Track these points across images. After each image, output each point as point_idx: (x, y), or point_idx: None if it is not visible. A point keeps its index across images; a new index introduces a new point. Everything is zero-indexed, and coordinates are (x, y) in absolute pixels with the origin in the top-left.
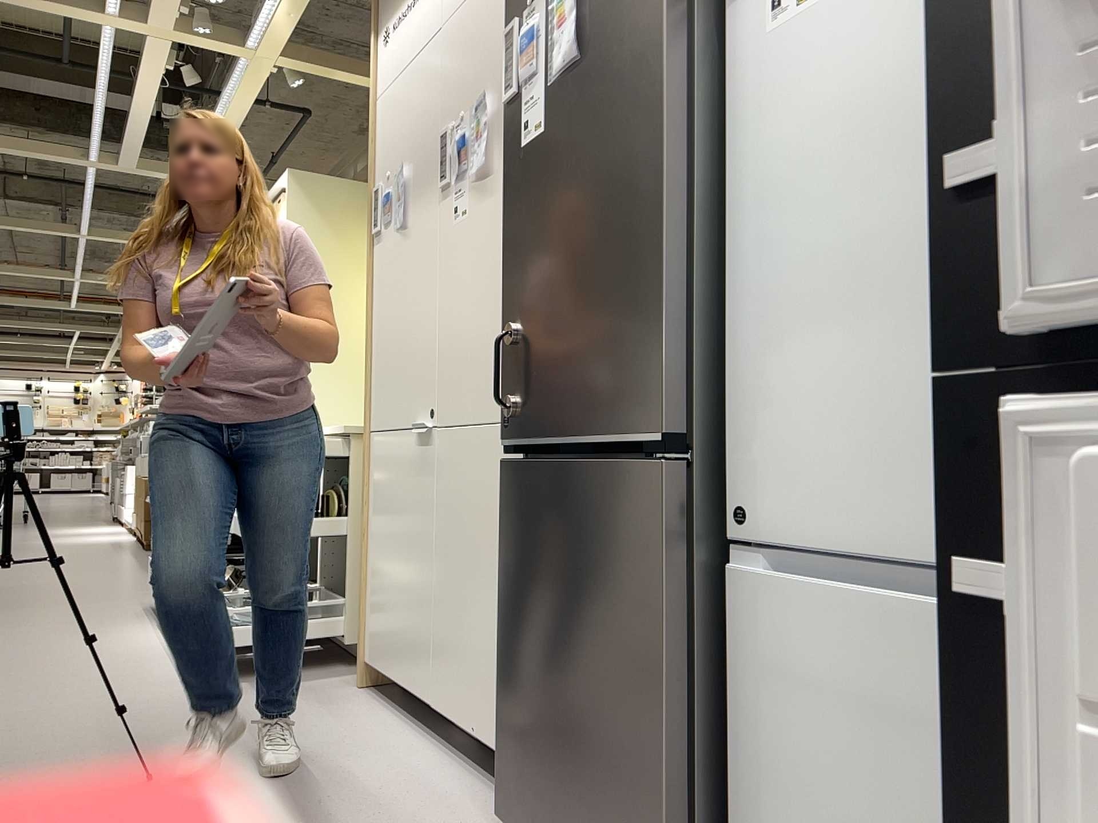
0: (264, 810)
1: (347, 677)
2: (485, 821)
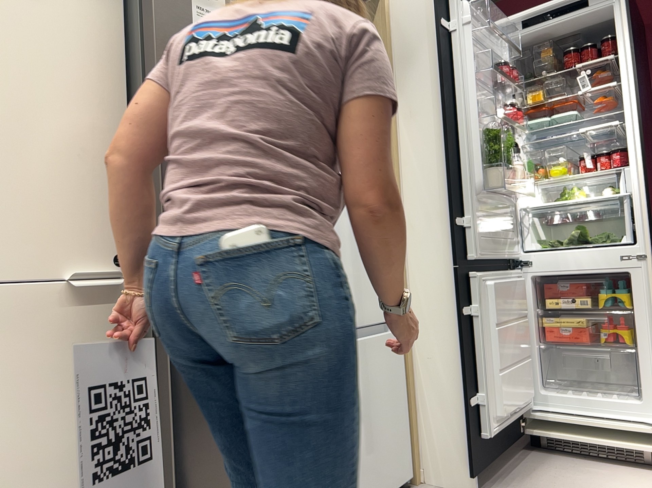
0: None
1: None
2: None
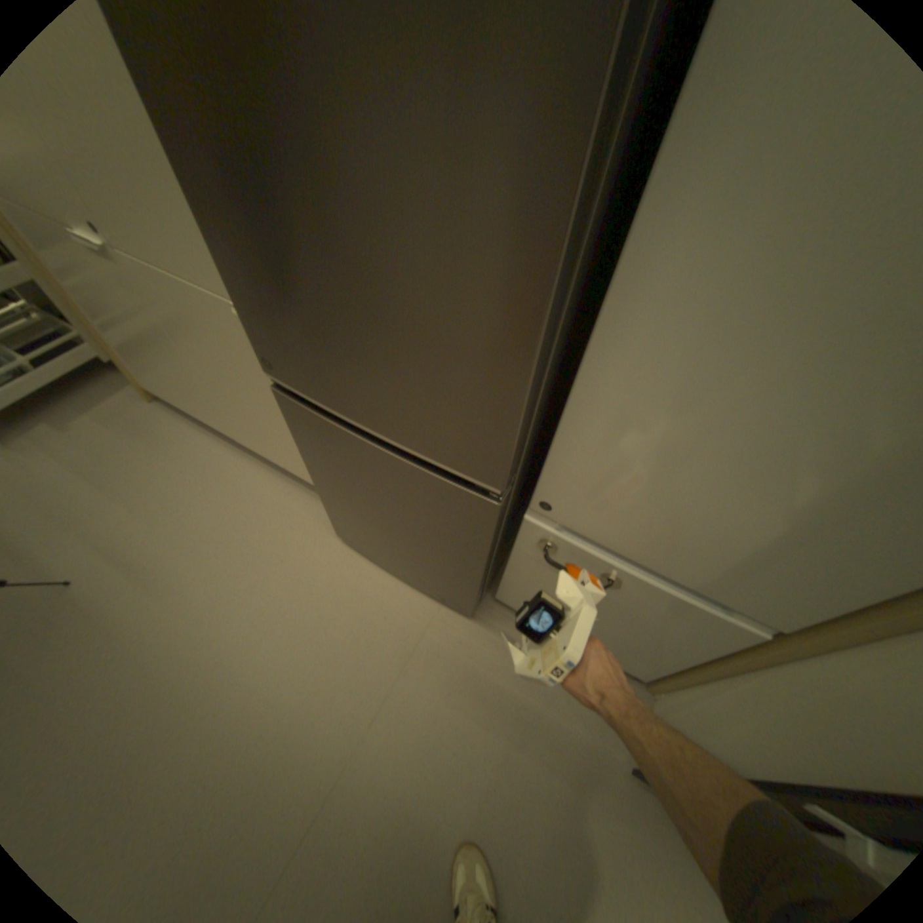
0: (182, 573)
1: (129, 388)
2: (325, 524)
